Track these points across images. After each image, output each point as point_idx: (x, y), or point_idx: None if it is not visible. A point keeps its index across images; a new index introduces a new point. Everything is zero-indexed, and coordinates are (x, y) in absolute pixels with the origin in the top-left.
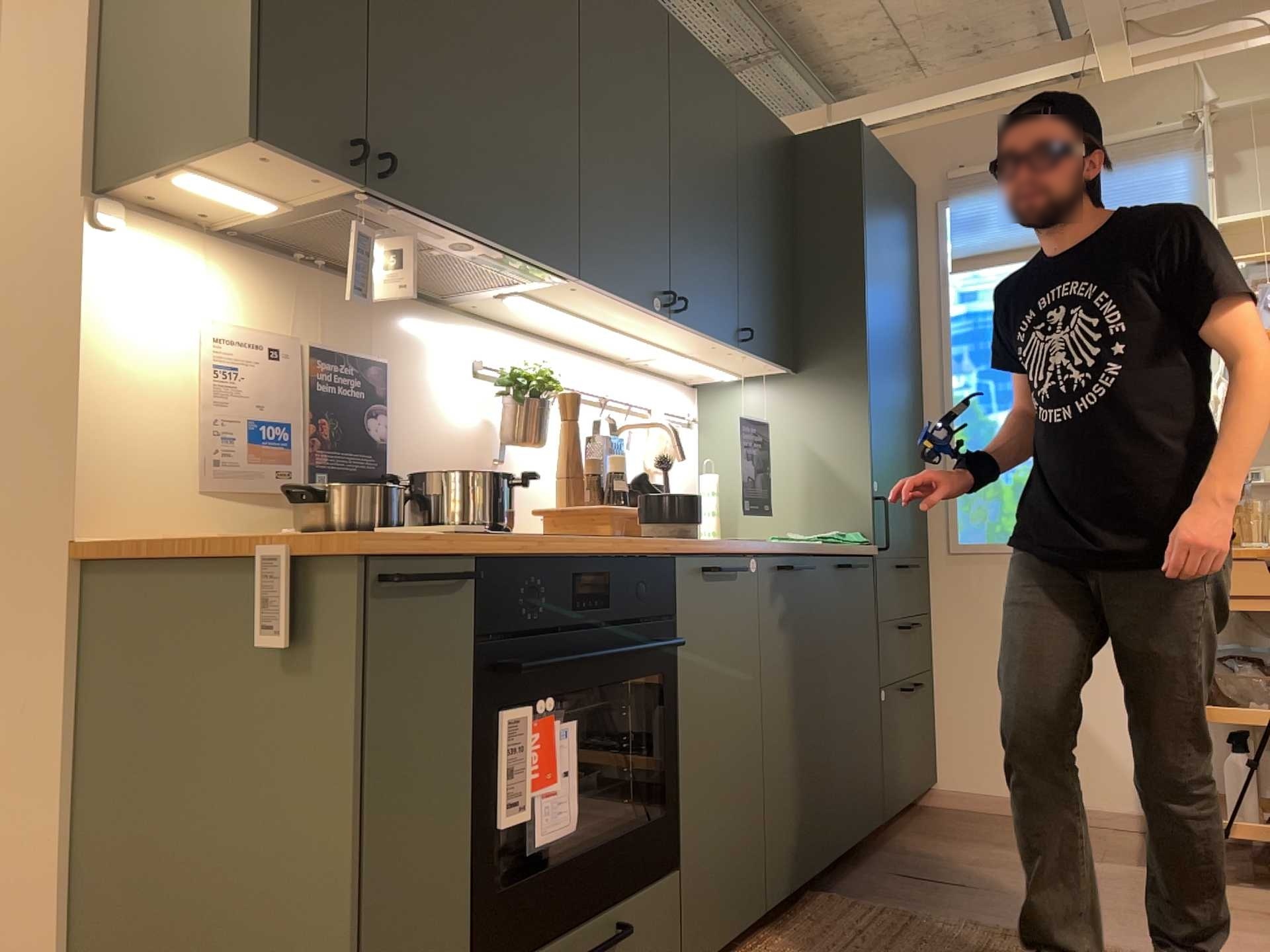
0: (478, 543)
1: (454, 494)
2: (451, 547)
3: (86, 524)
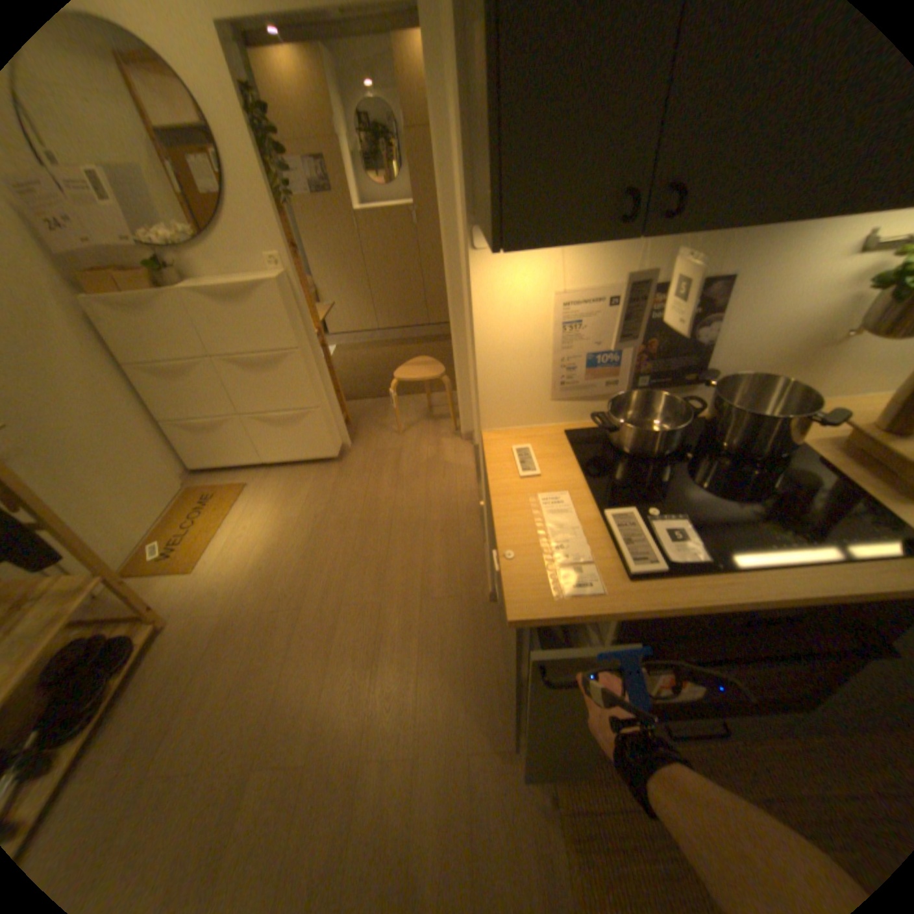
0: (631, 616)
1: (740, 421)
2: (602, 618)
3: (484, 423)
